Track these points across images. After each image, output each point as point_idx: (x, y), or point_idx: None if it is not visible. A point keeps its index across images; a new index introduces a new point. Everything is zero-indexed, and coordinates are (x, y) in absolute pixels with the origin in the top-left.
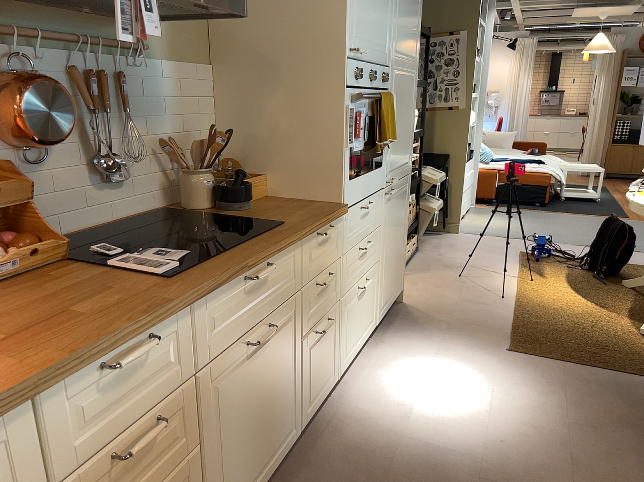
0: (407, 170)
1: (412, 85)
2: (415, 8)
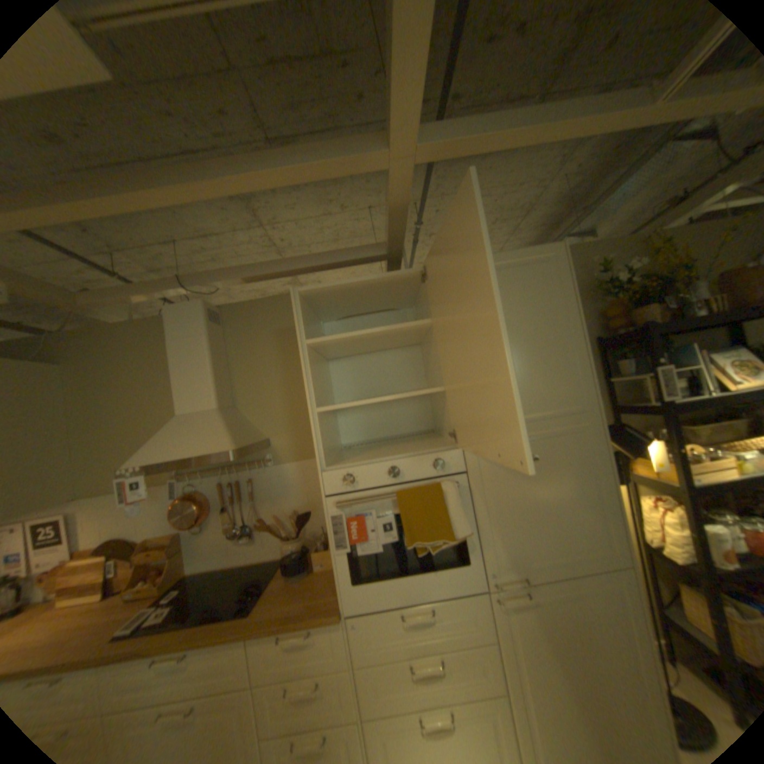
0: (605, 566)
1: (571, 445)
2: (545, 352)
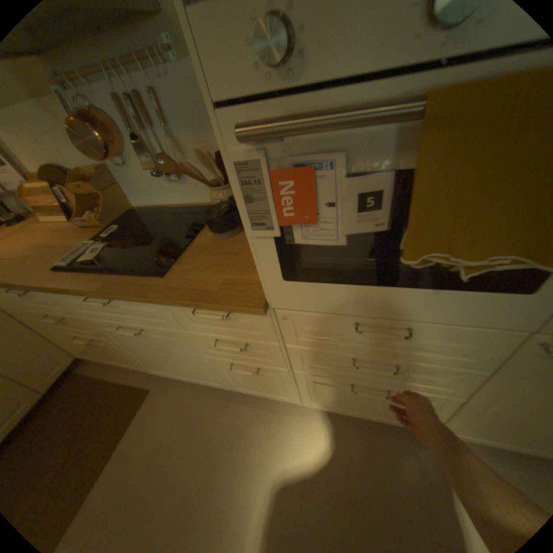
0: None
1: None
2: None
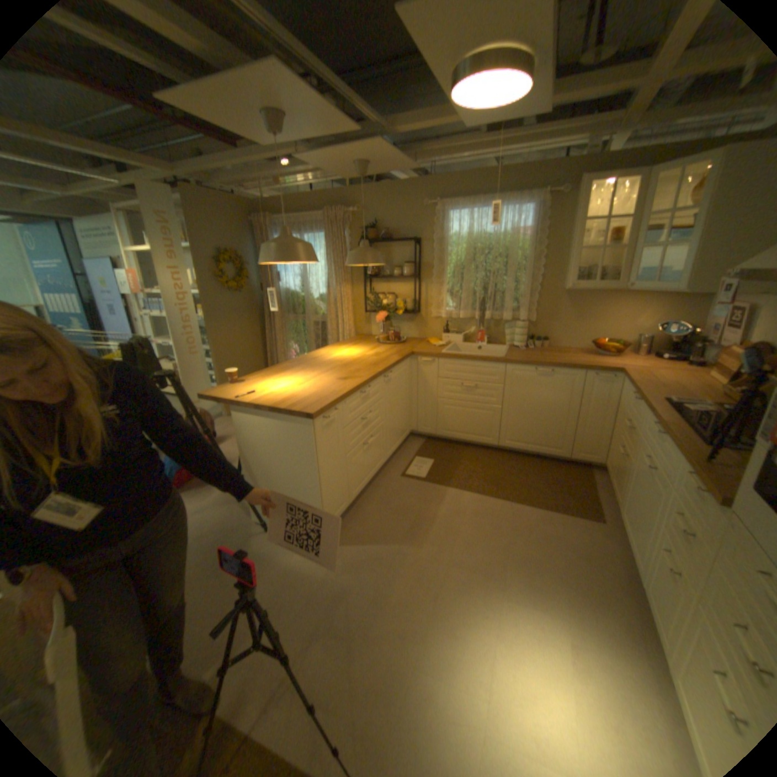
0: None
1: None
2: None
